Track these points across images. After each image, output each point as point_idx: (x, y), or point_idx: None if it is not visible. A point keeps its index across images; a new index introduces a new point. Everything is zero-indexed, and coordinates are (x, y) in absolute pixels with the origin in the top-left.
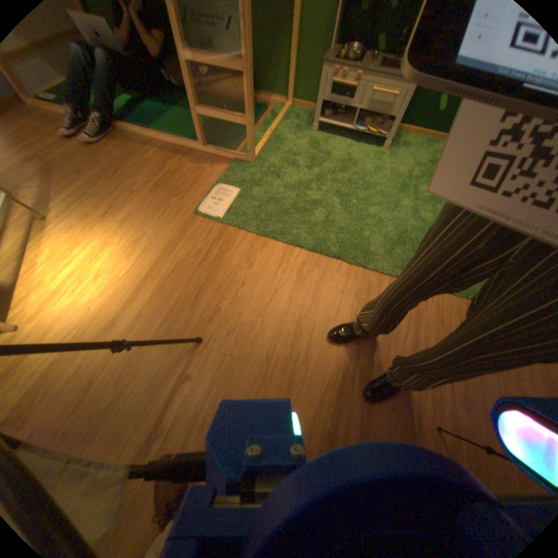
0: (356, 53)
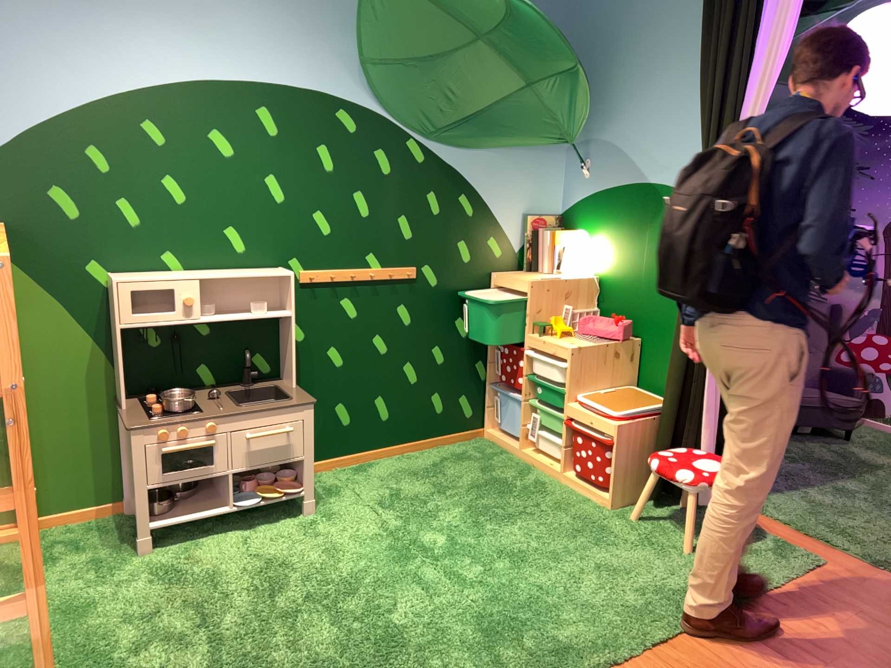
0: (188, 399)
